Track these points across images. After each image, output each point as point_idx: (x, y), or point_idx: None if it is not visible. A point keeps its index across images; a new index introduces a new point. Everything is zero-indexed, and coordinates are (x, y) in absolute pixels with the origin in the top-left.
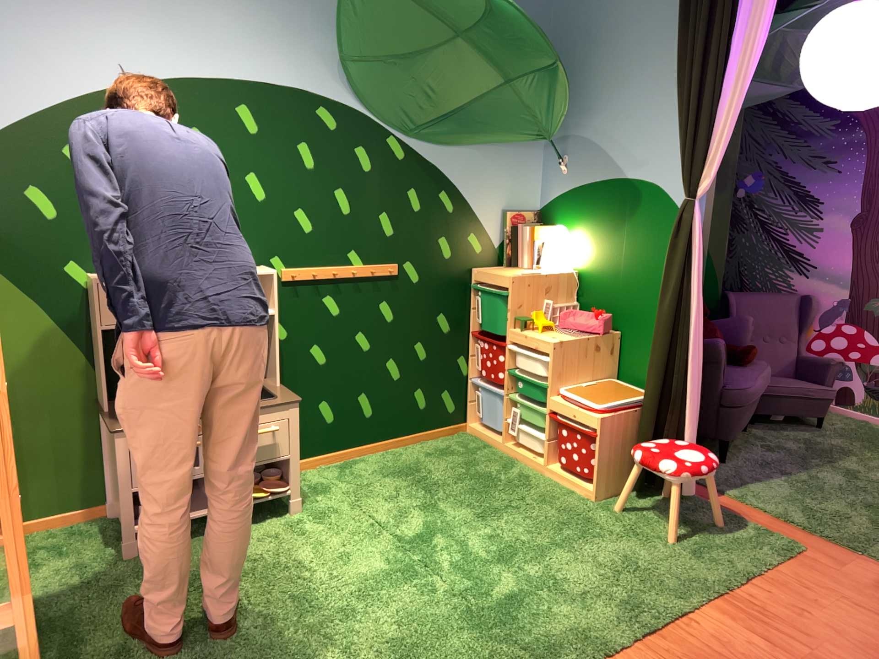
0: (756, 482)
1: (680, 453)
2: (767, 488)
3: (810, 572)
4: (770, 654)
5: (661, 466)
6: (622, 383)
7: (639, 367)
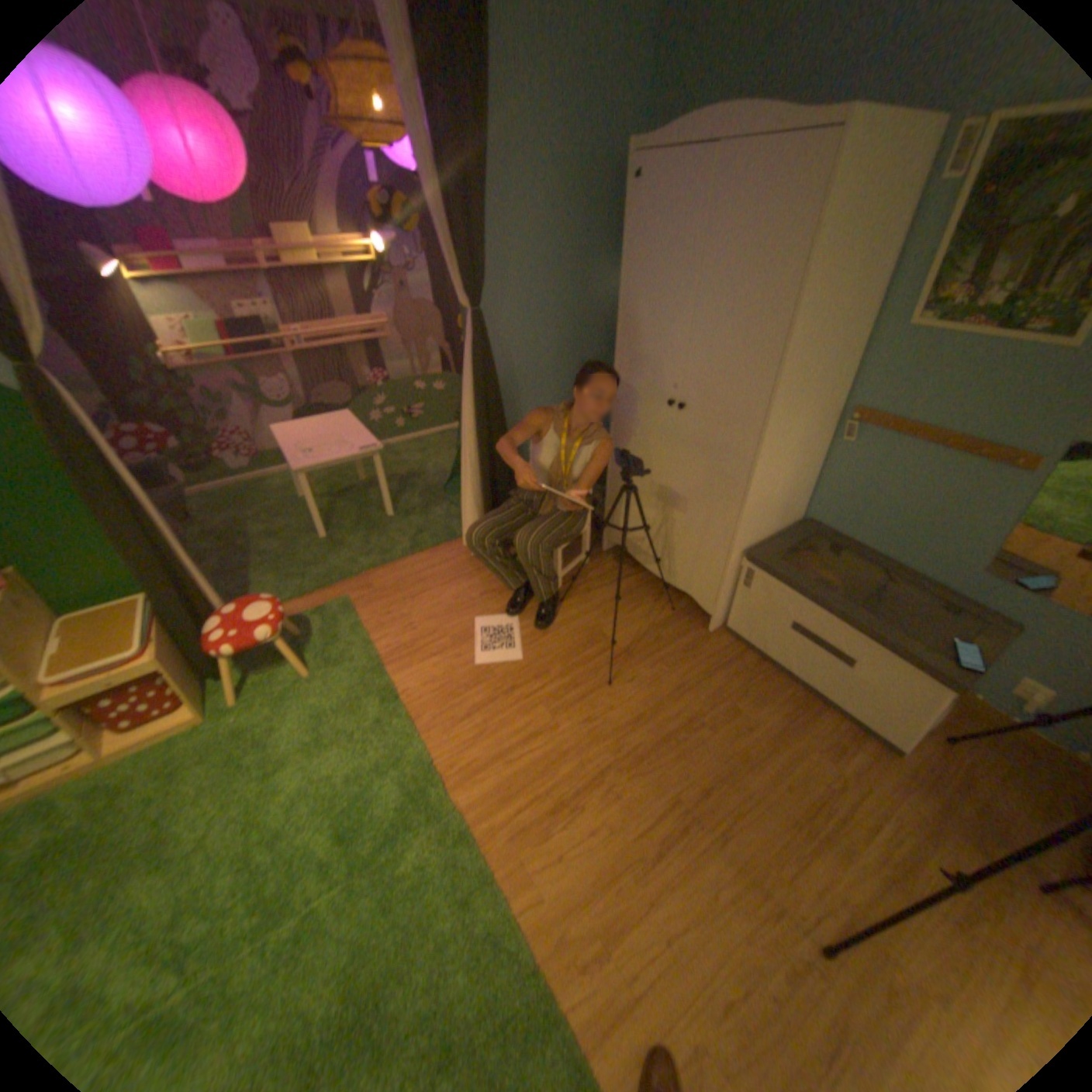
0: (250, 588)
1: (244, 617)
2: (262, 585)
3: (373, 605)
4: (445, 659)
5: (261, 638)
6: (80, 612)
7: (81, 583)
